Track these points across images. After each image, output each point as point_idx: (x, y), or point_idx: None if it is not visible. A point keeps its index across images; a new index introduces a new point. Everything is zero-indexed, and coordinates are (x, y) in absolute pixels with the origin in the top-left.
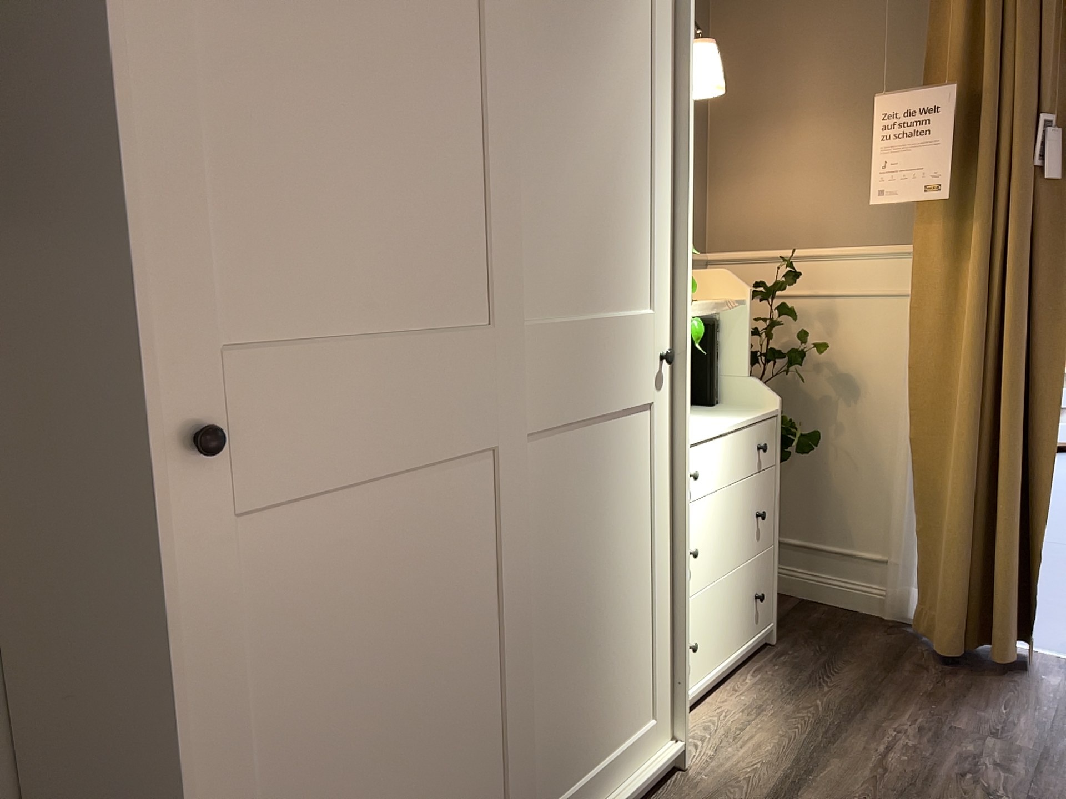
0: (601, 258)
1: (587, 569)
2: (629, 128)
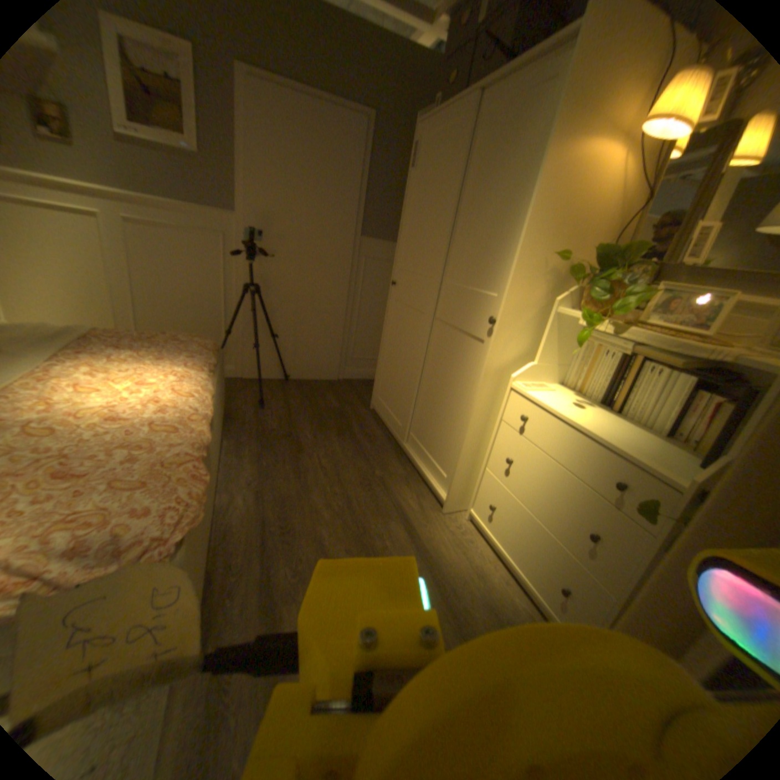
0: (478, 263)
1: (442, 382)
2: (509, 199)
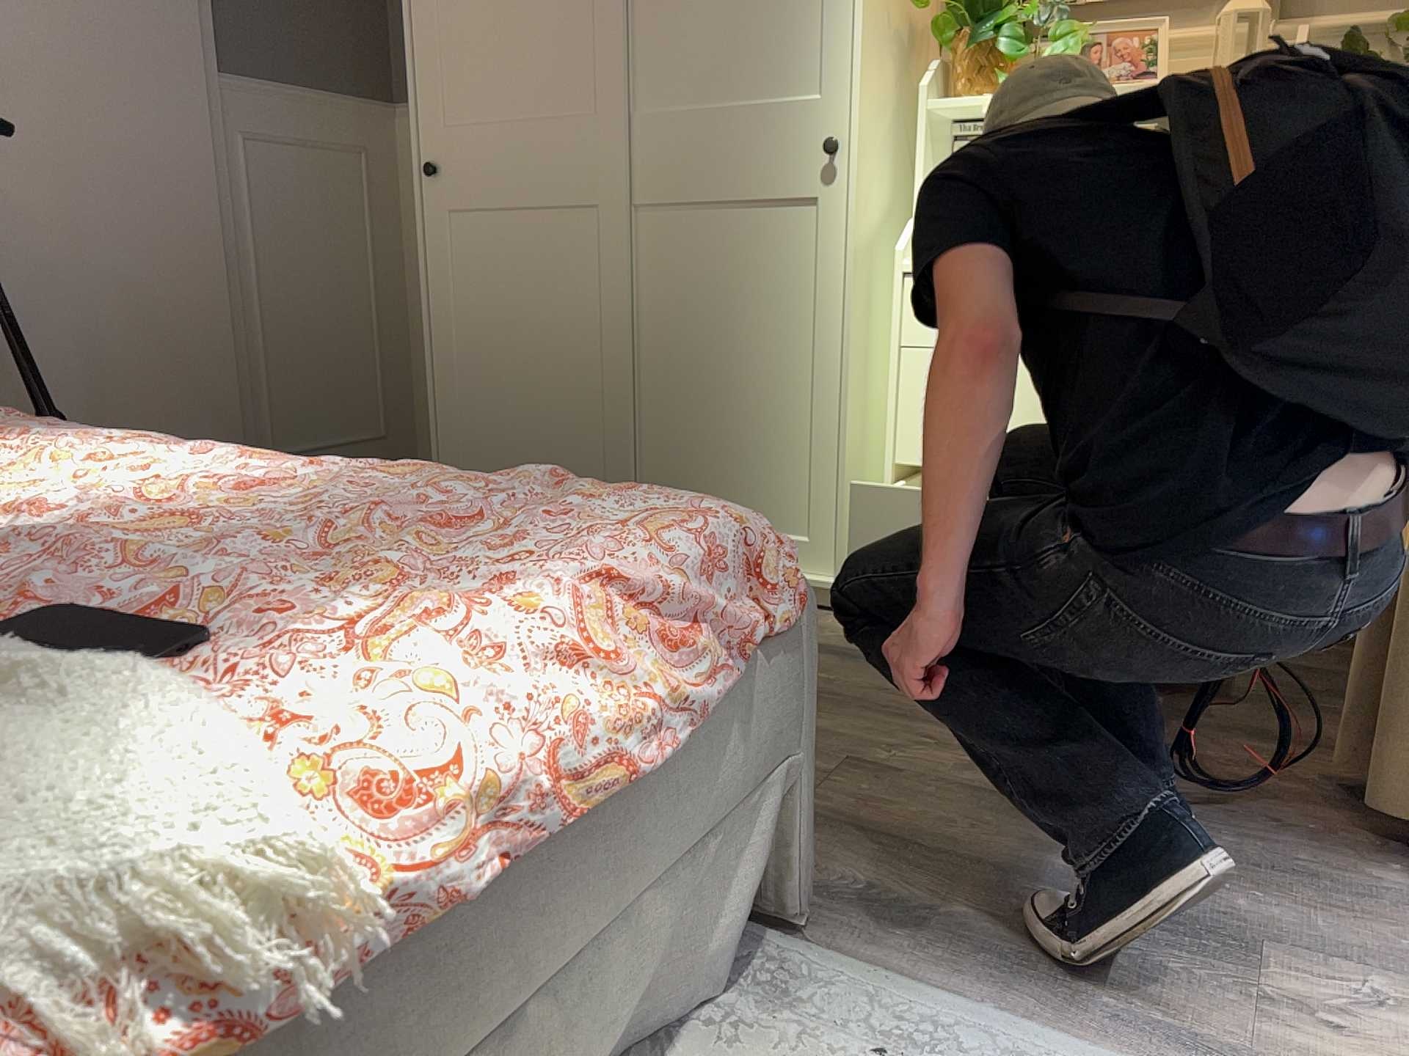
0: (738, 50)
1: (715, 341)
2: None
